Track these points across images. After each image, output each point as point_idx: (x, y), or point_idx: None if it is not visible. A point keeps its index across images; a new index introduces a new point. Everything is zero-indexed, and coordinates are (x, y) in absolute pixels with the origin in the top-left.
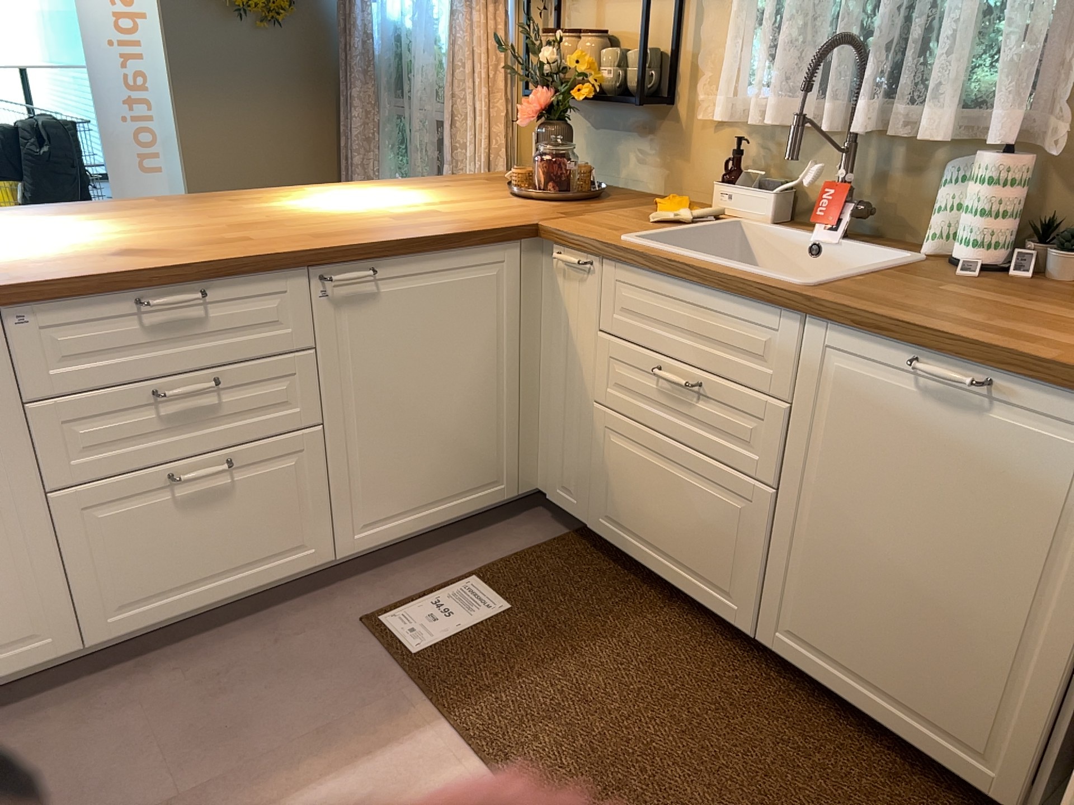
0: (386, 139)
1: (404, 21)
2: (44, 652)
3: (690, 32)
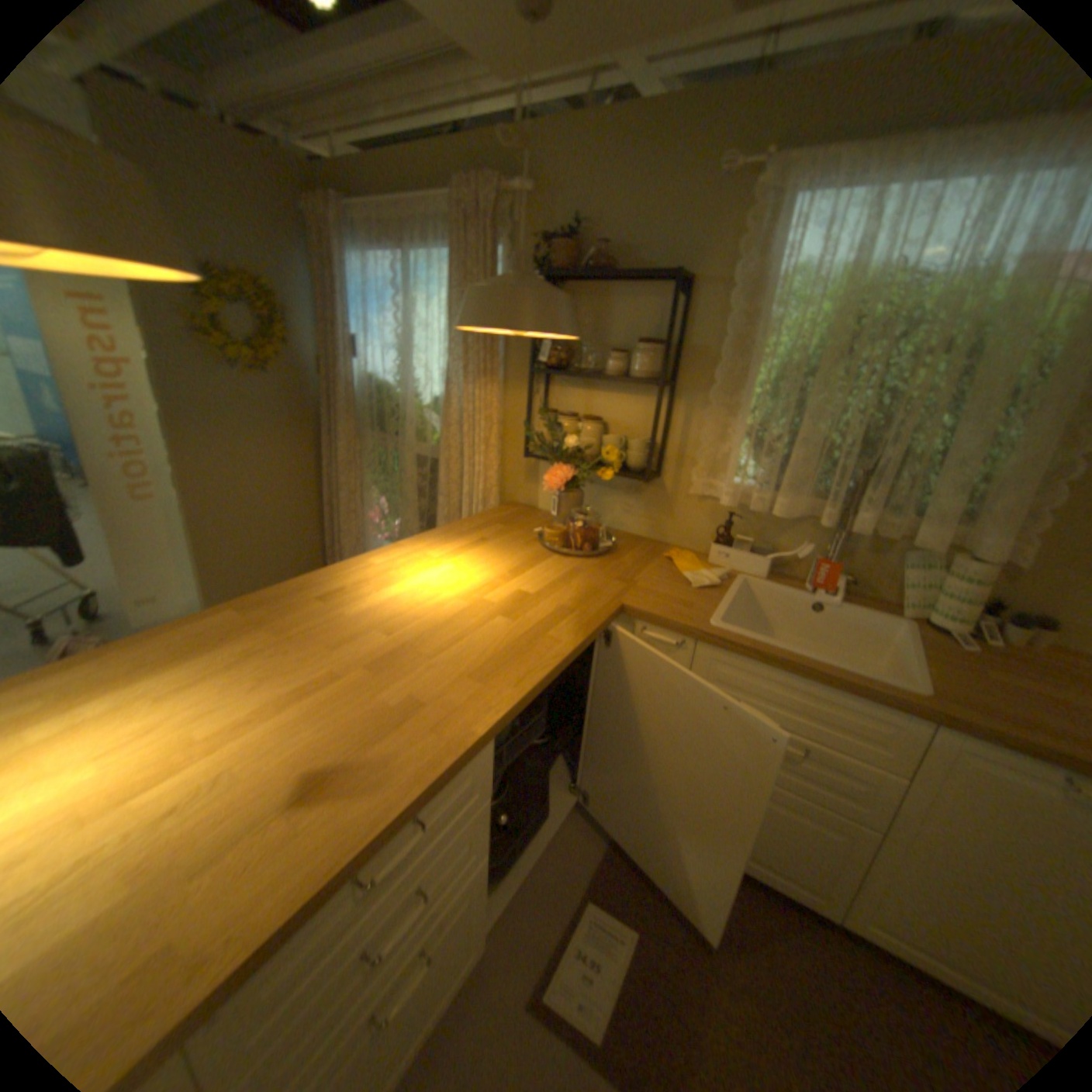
0: (367, 464)
1: (385, 376)
2: None
3: (680, 427)
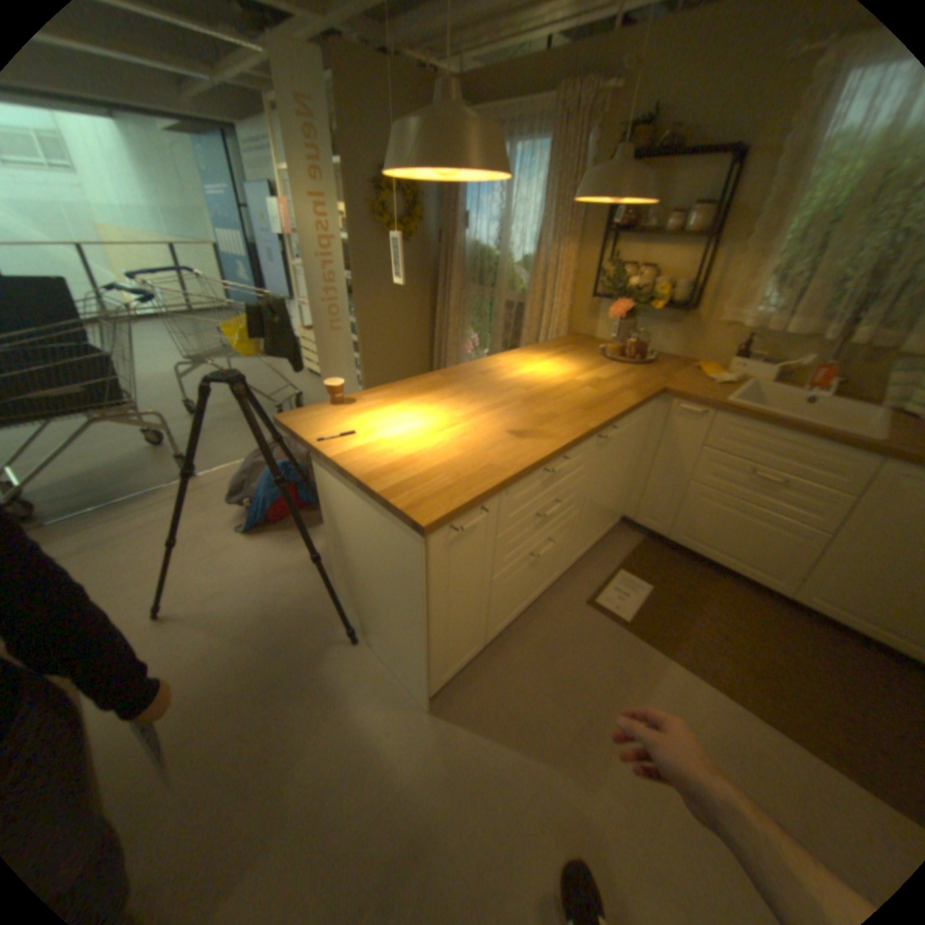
0: (468, 308)
1: (488, 241)
2: (472, 654)
3: (719, 269)
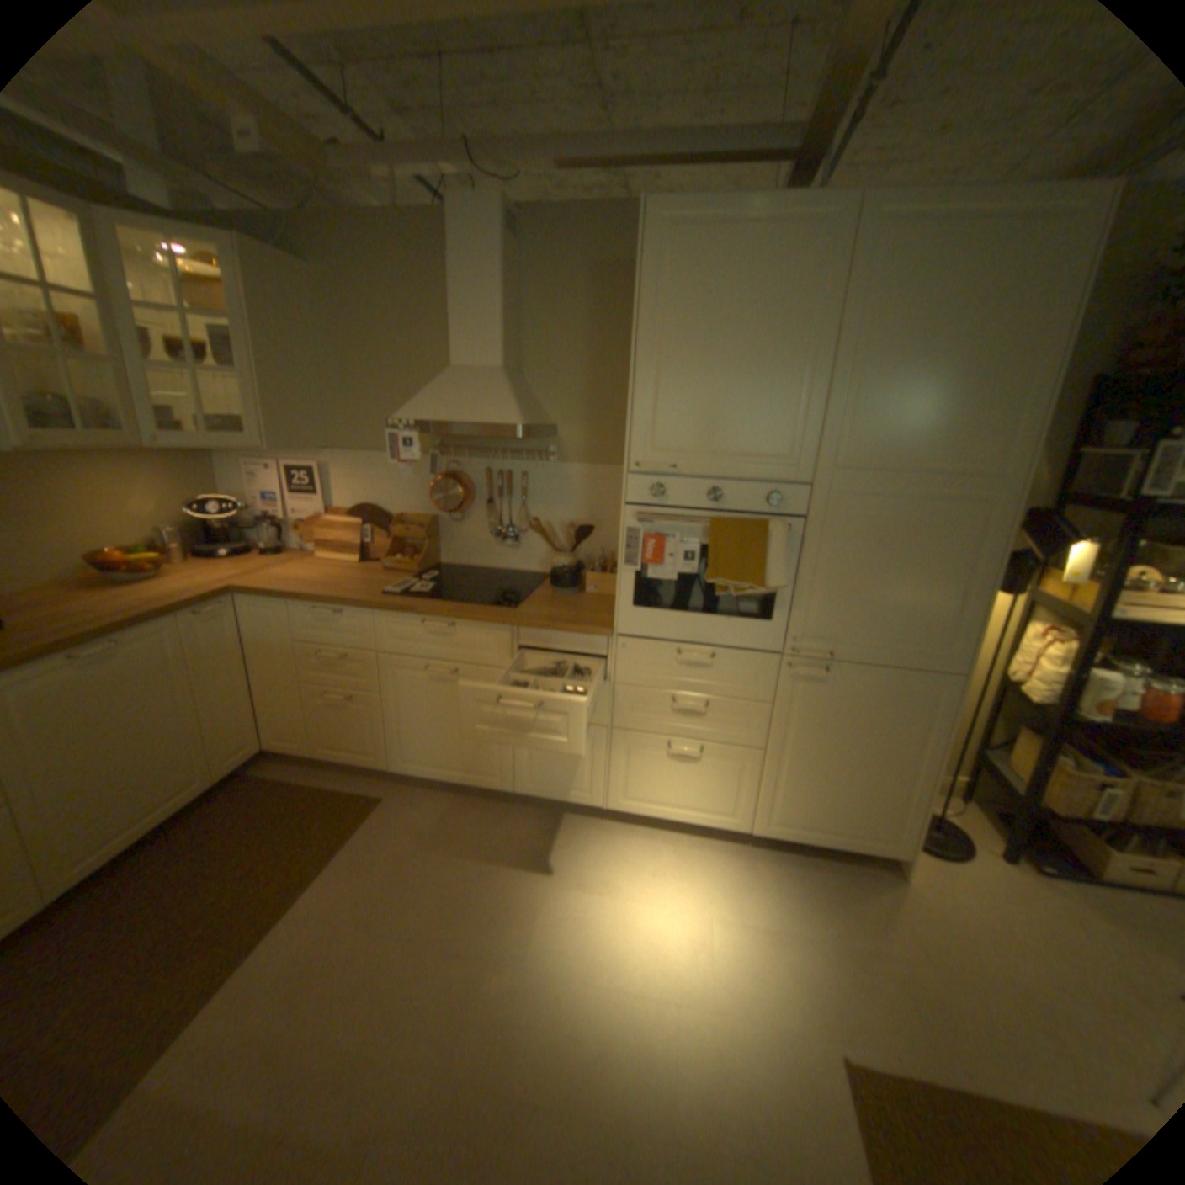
0: None
1: None
2: None
3: None
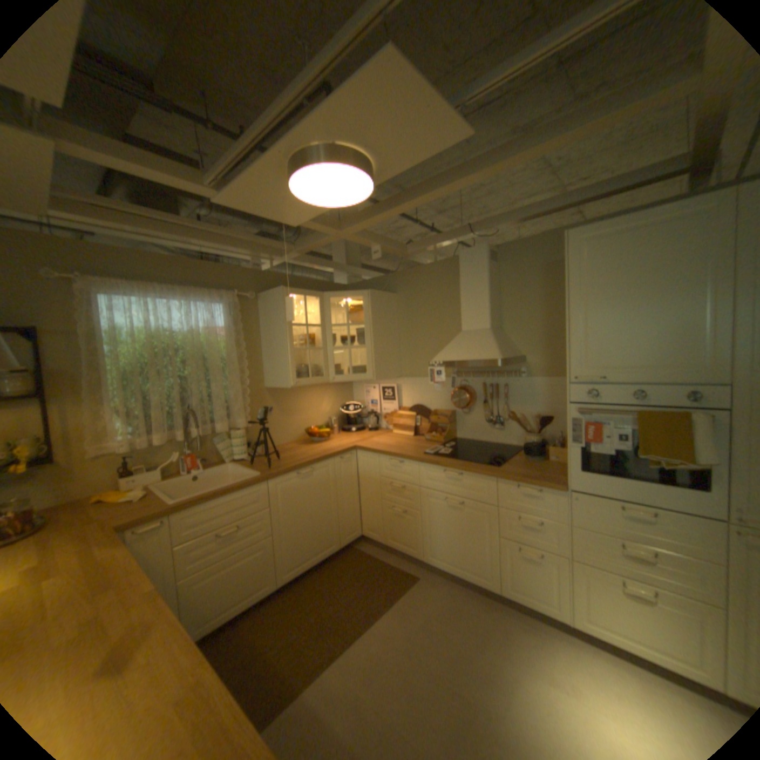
0: None
1: None
2: None
3: (58, 424)
